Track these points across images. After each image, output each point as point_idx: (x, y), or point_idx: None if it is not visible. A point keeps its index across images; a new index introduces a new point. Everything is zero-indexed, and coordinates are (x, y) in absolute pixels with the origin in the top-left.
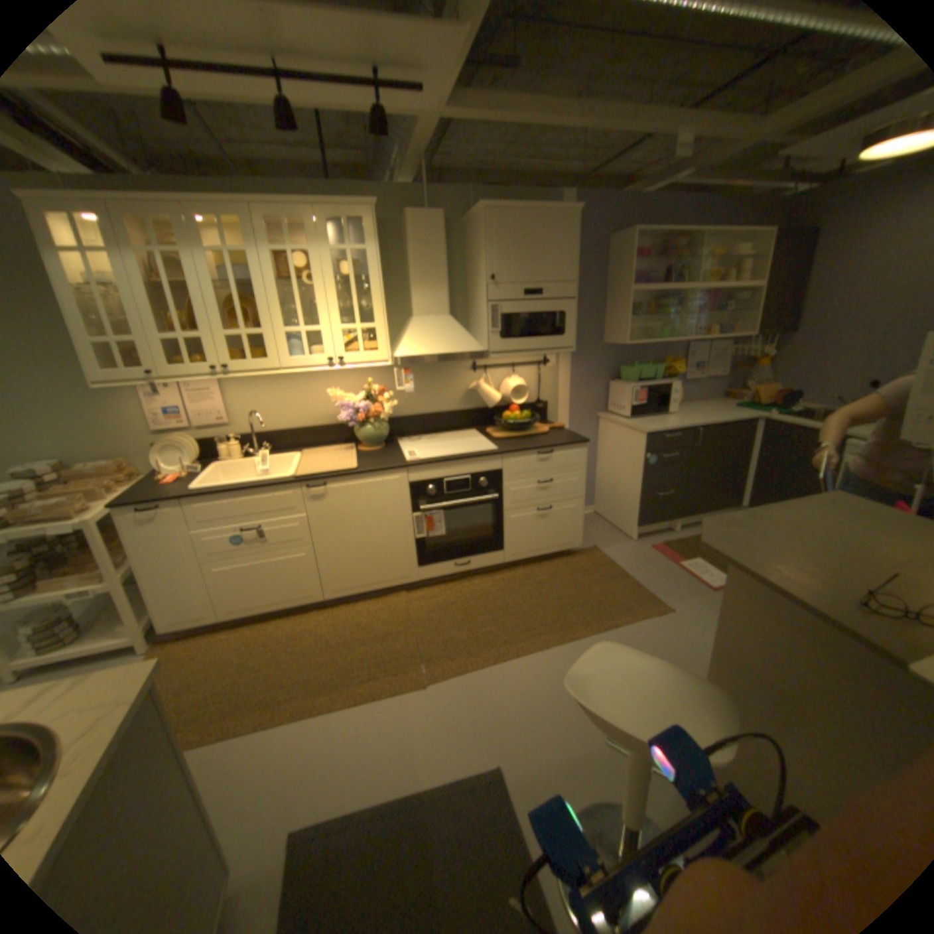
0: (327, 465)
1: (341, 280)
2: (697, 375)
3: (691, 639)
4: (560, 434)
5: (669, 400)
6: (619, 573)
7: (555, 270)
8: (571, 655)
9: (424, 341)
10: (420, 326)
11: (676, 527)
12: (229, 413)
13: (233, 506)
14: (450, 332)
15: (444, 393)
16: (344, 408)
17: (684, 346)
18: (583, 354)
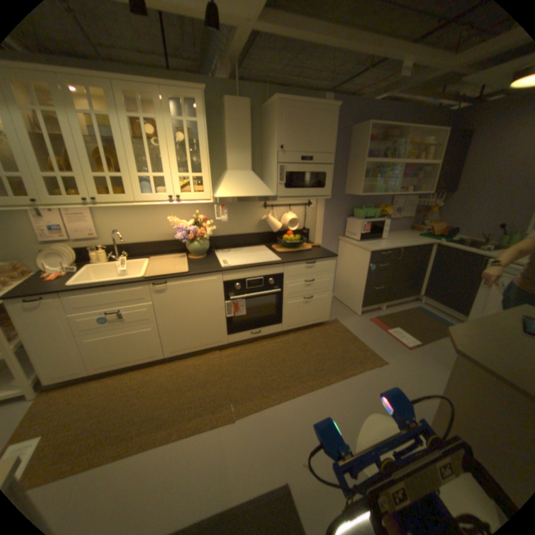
0: (167, 268)
1: (179, 141)
2: (397, 215)
3: (400, 382)
4: (318, 250)
5: (382, 230)
6: (352, 337)
7: (321, 145)
8: (327, 395)
9: (235, 187)
10: (232, 176)
11: (383, 307)
12: (98, 230)
13: (99, 297)
14: (252, 181)
15: (245, 221)
16: (179, 230)
17: (391, 197)
18: (332, 199)
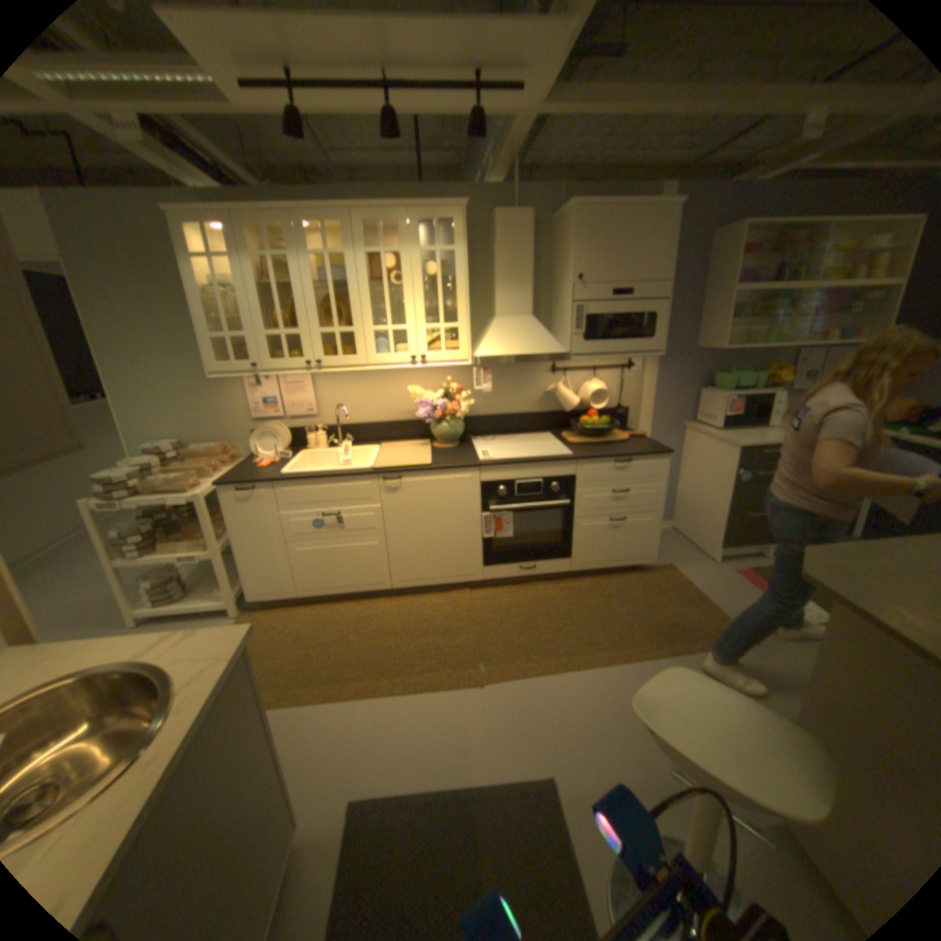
0: (404, 459)
1: (428, 280)
2: (808, 384)
3: (779, 677)
4: (641, 442)
5: (771, 411)
6: (698, 596)
7: (649, 268)
8: (637, 676)
9: (505, 341)
10: (502, 326)
11: (769, 551)
12: (319, 405)
13: (318, 492)
14: (532, 332)
15: (521, 394)
16: (423, 405)
17: (794, 351)
18: (673, 357)
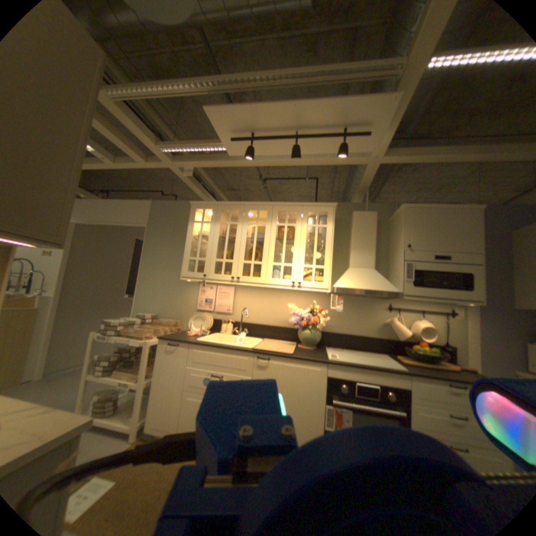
0: (274, 347)
1: (310, 243)
2: None
3: None
4: (473, 375)
5: None
6: None
7: (461, 244)
8: None
9: (354, 279)
10: (353, 271)
11: None
12: (234, 307)
13: (213, 355)
14: (373, 277)
15: (364, 321)
16: (294, 314)
17: None
18: (492, 313)
